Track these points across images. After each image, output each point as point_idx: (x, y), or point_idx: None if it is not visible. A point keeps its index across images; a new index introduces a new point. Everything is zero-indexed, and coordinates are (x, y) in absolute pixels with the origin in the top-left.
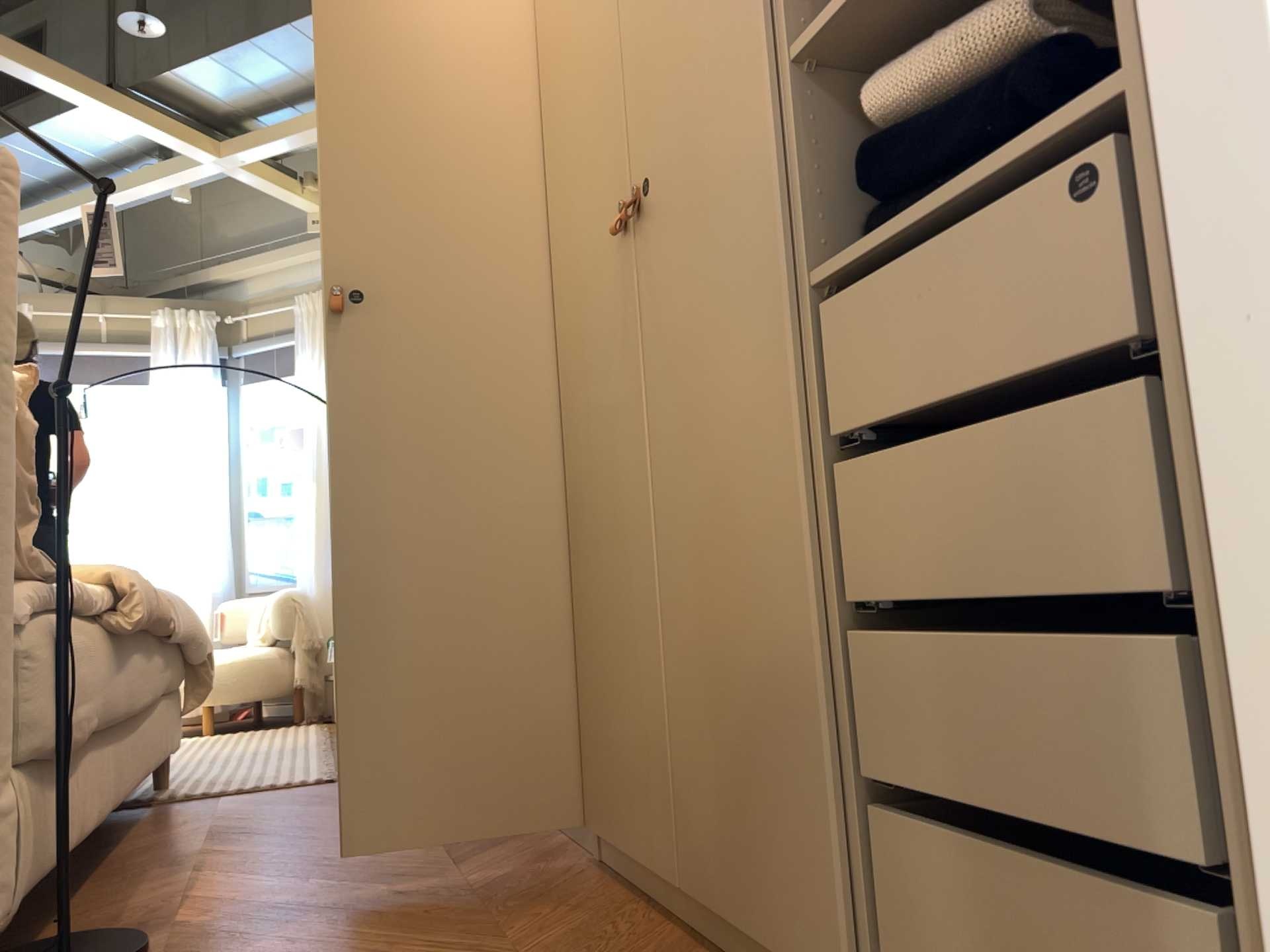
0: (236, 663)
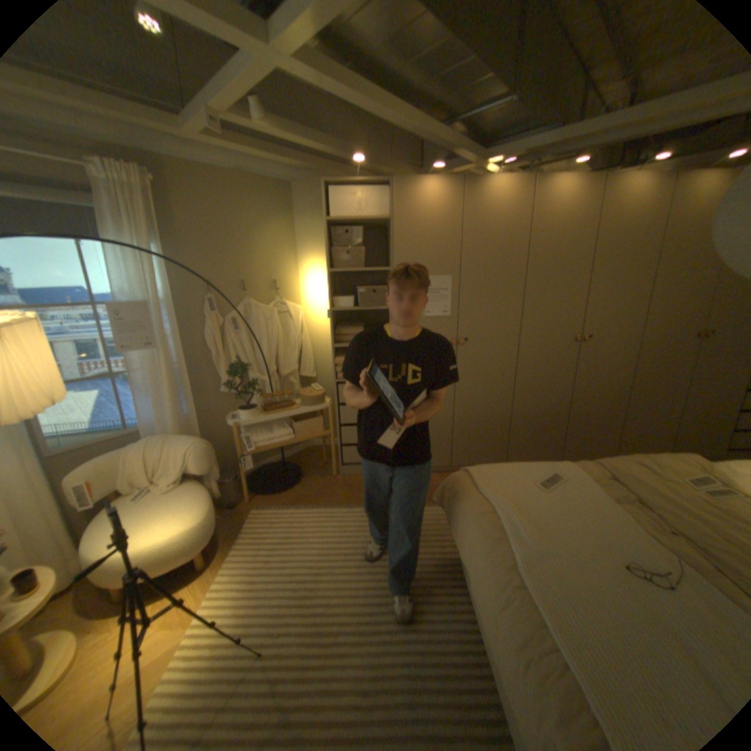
0: (208, 515)
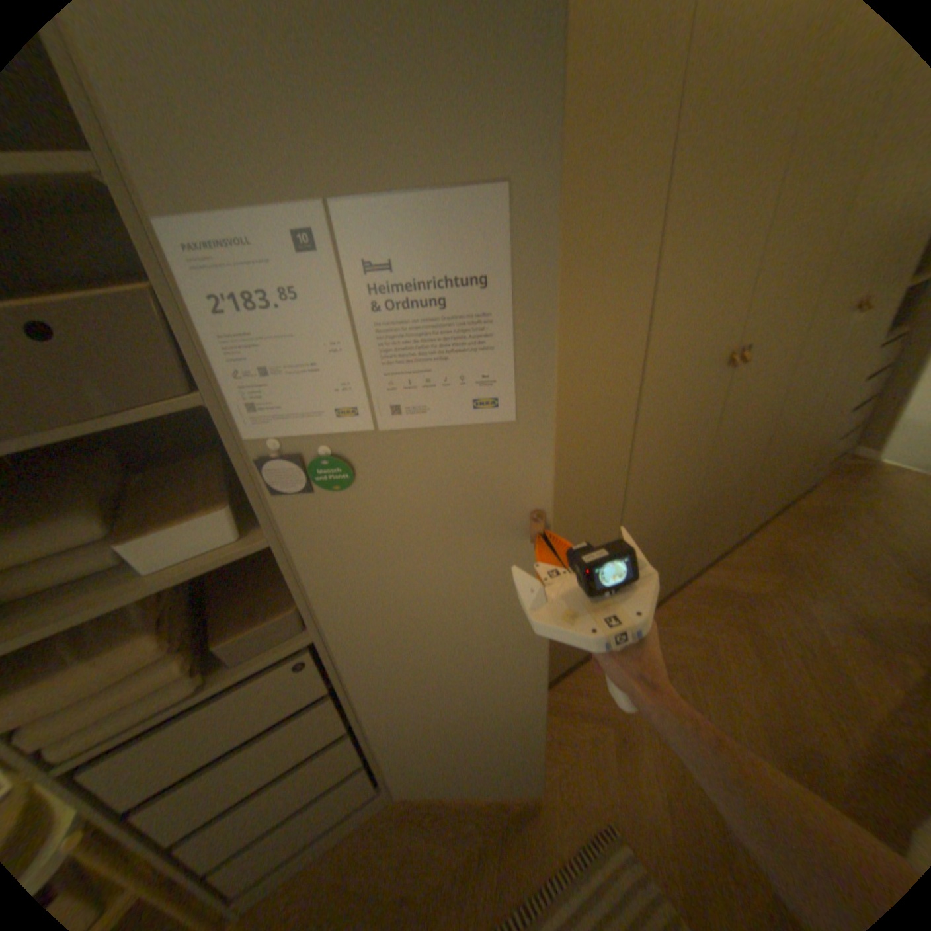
0: None
